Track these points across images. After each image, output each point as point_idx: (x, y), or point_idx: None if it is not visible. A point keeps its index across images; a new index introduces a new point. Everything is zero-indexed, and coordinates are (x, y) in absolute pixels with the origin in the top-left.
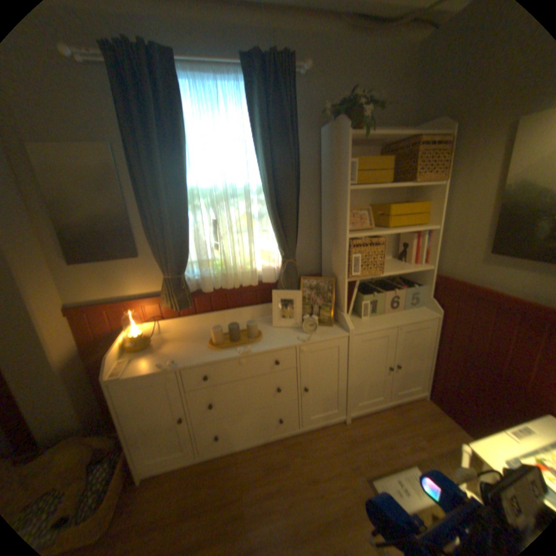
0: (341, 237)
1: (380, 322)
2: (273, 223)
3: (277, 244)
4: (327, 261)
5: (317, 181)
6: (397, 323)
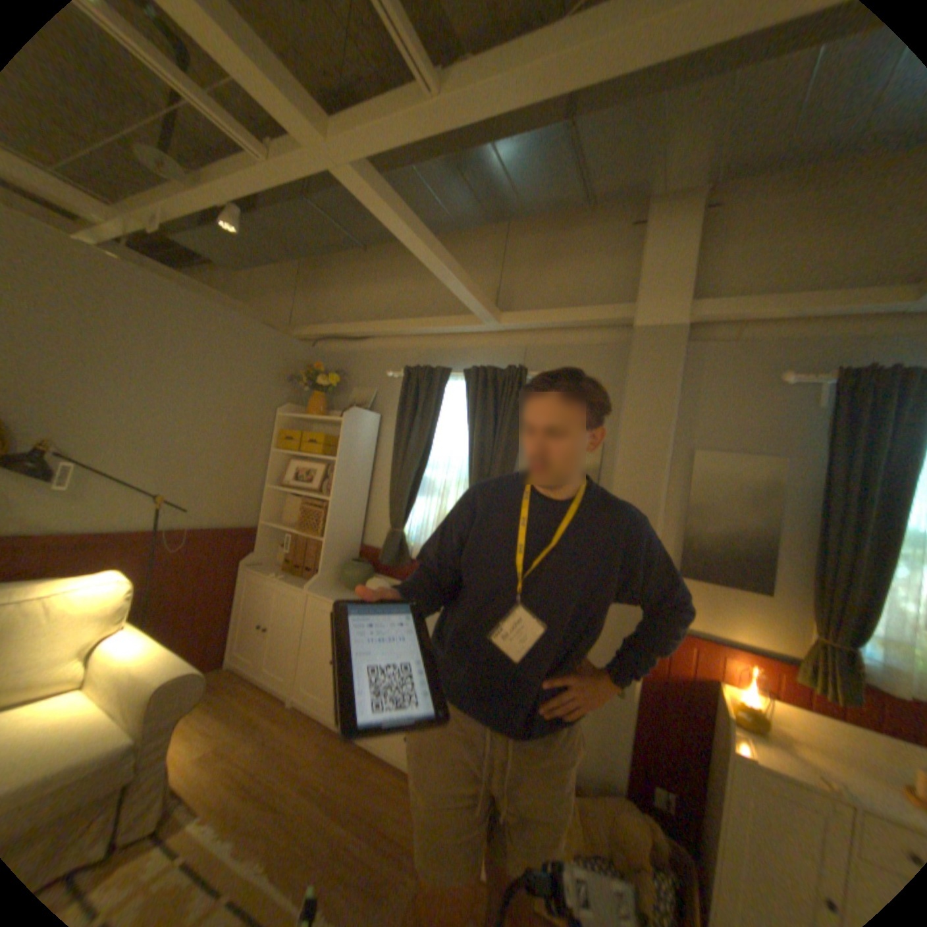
0: None
1: None
2: None
3: None
4: None
5: None
6: None
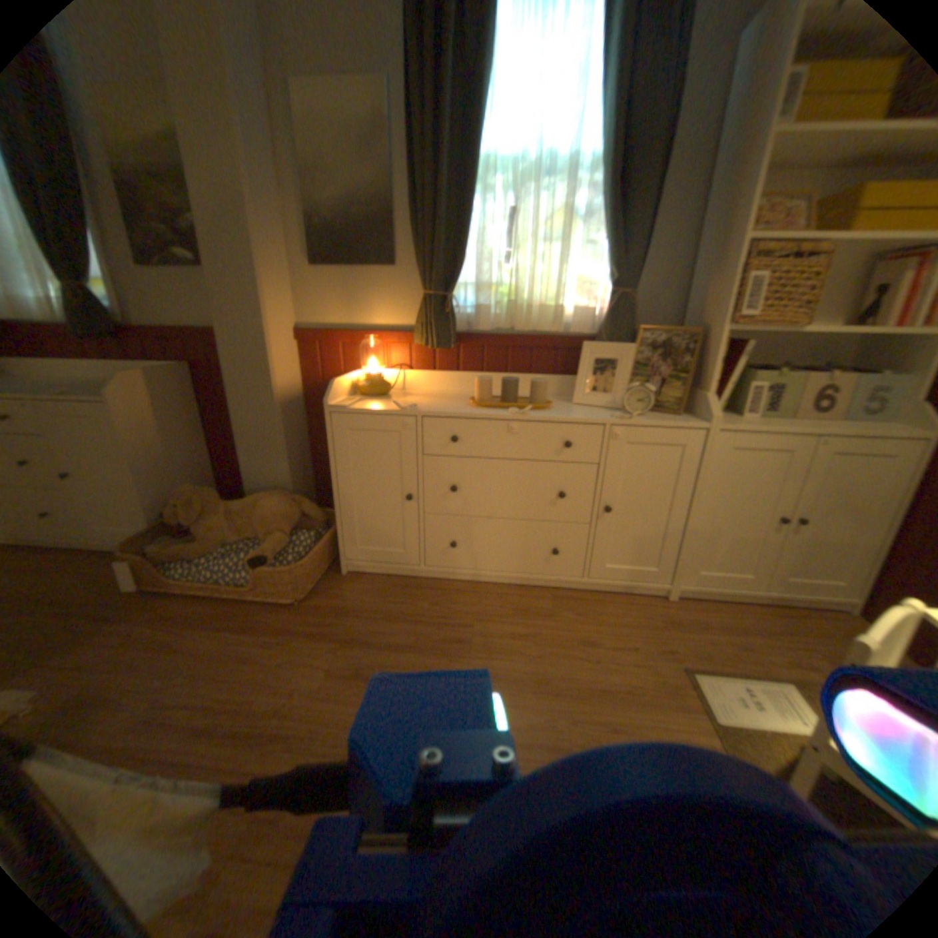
0: (735, 241)
1: (781, 424)
2: (610, 214)
3: (610, 266)
4: (697, 307)
5: (710, 151)
6: (820, 429)
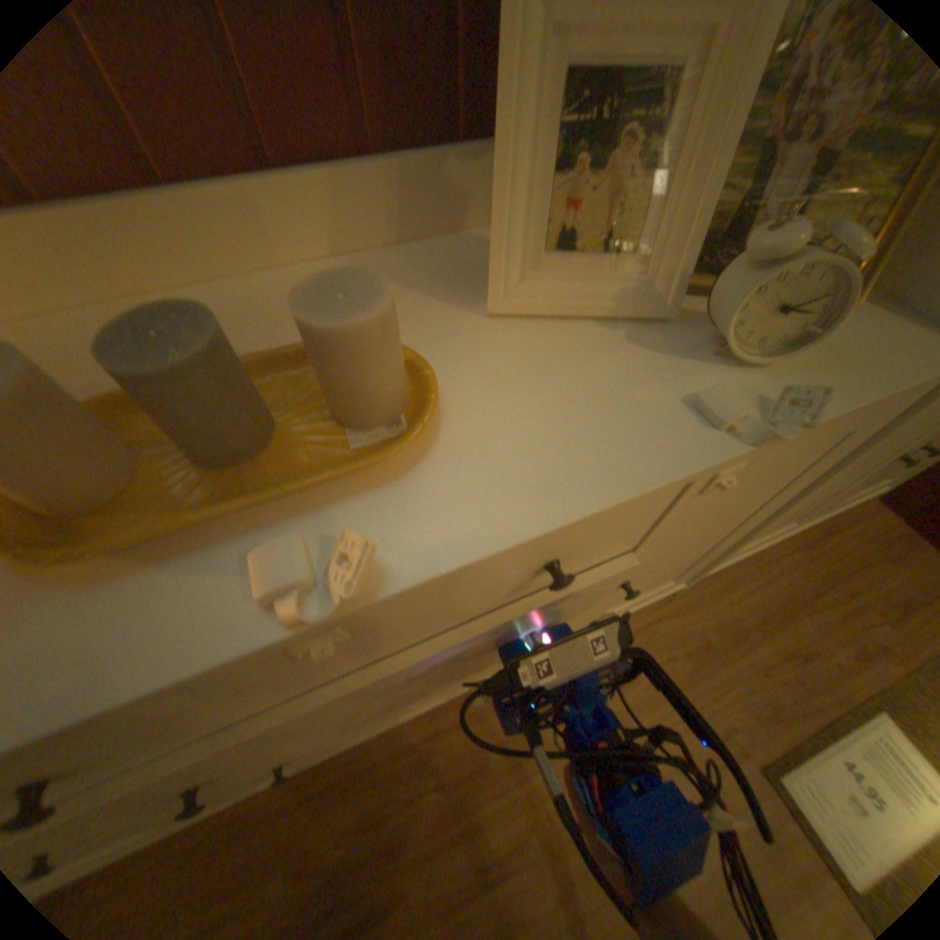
0: None
1: None
2: None
3: None
4: None
5: None
6: None
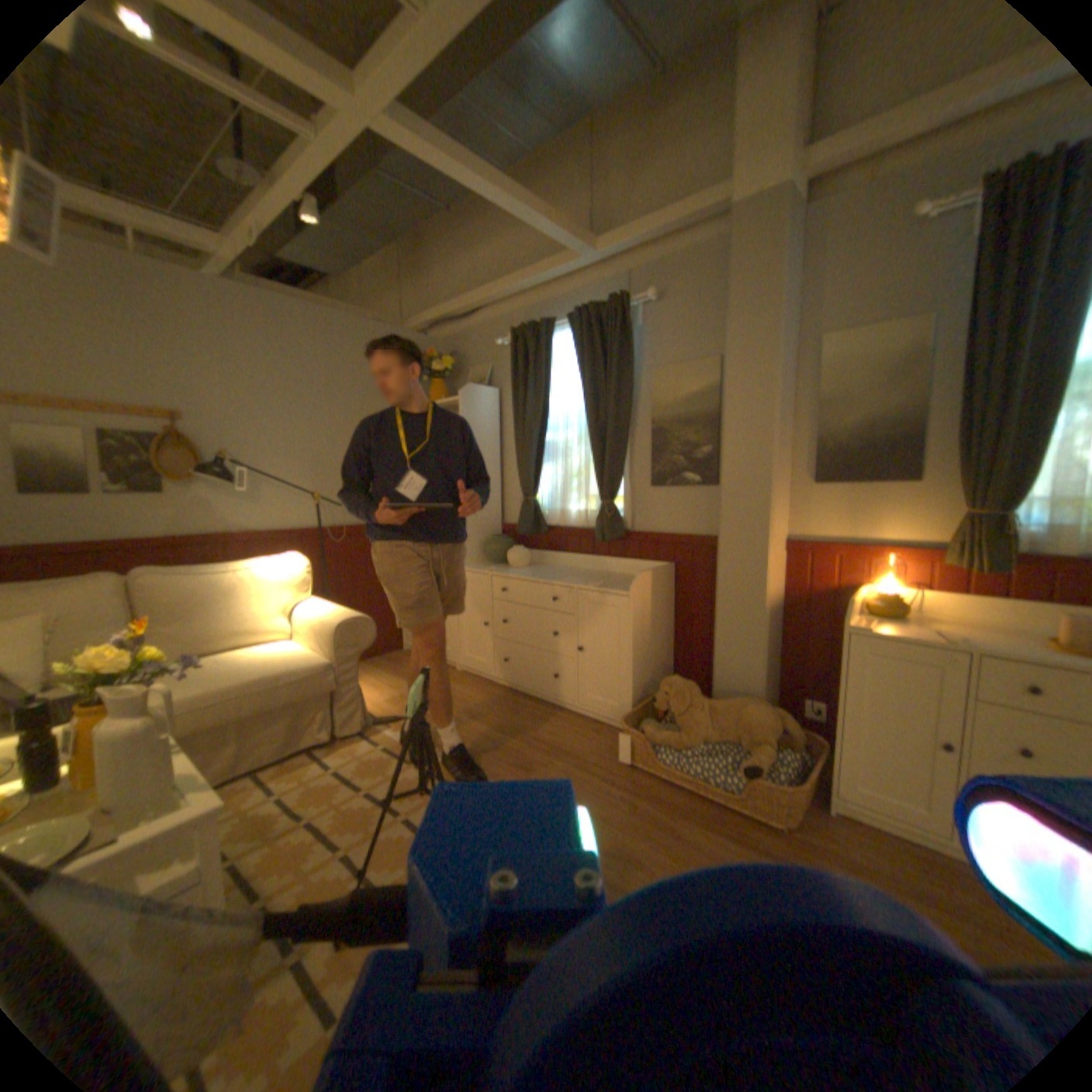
0: None
1: None
2: None
3: None
4: None
5: None
6: None
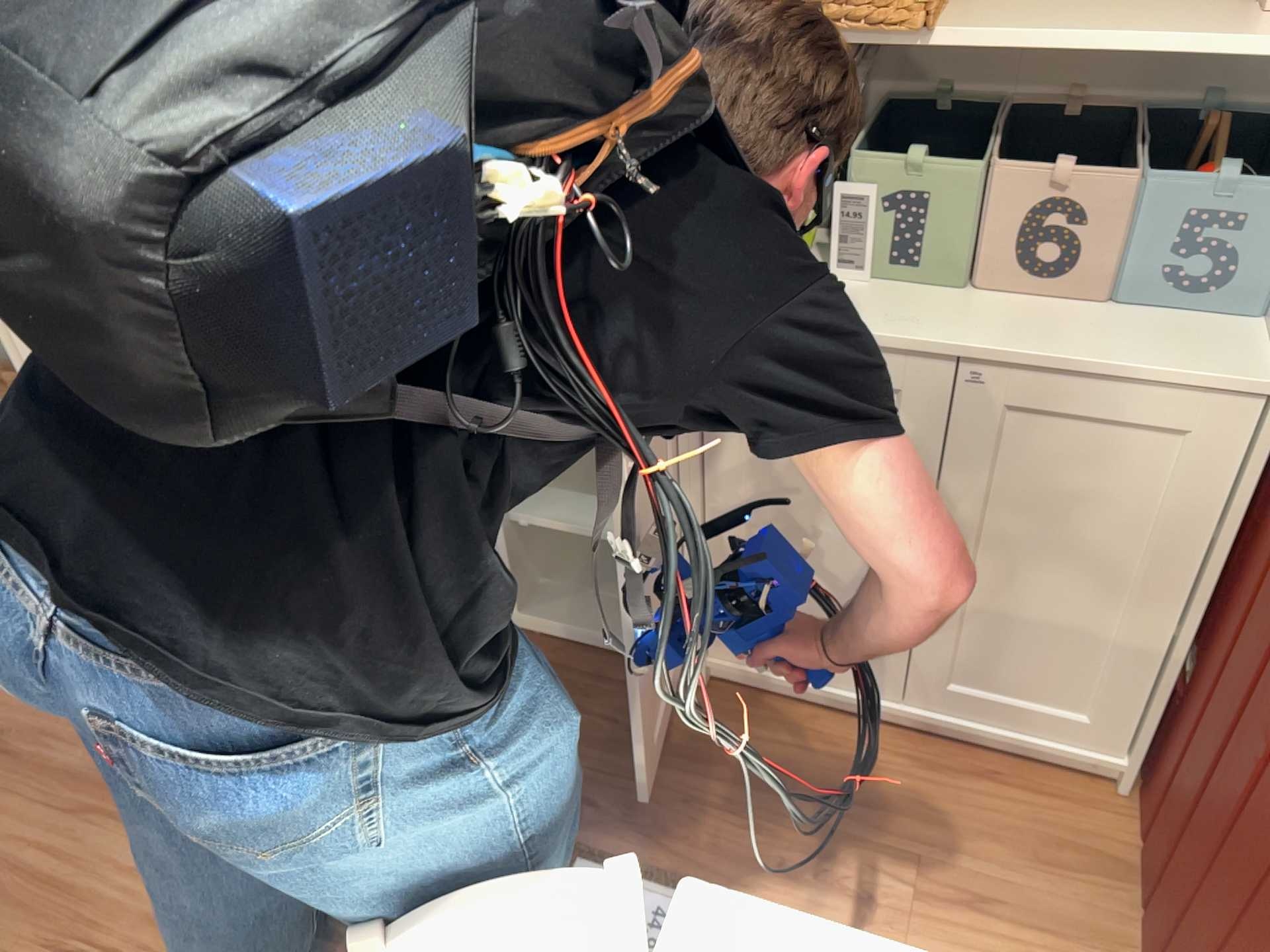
0: None
1: (885, 314)
2: None
3: None
4: None
5: None
6: (960, 341)
